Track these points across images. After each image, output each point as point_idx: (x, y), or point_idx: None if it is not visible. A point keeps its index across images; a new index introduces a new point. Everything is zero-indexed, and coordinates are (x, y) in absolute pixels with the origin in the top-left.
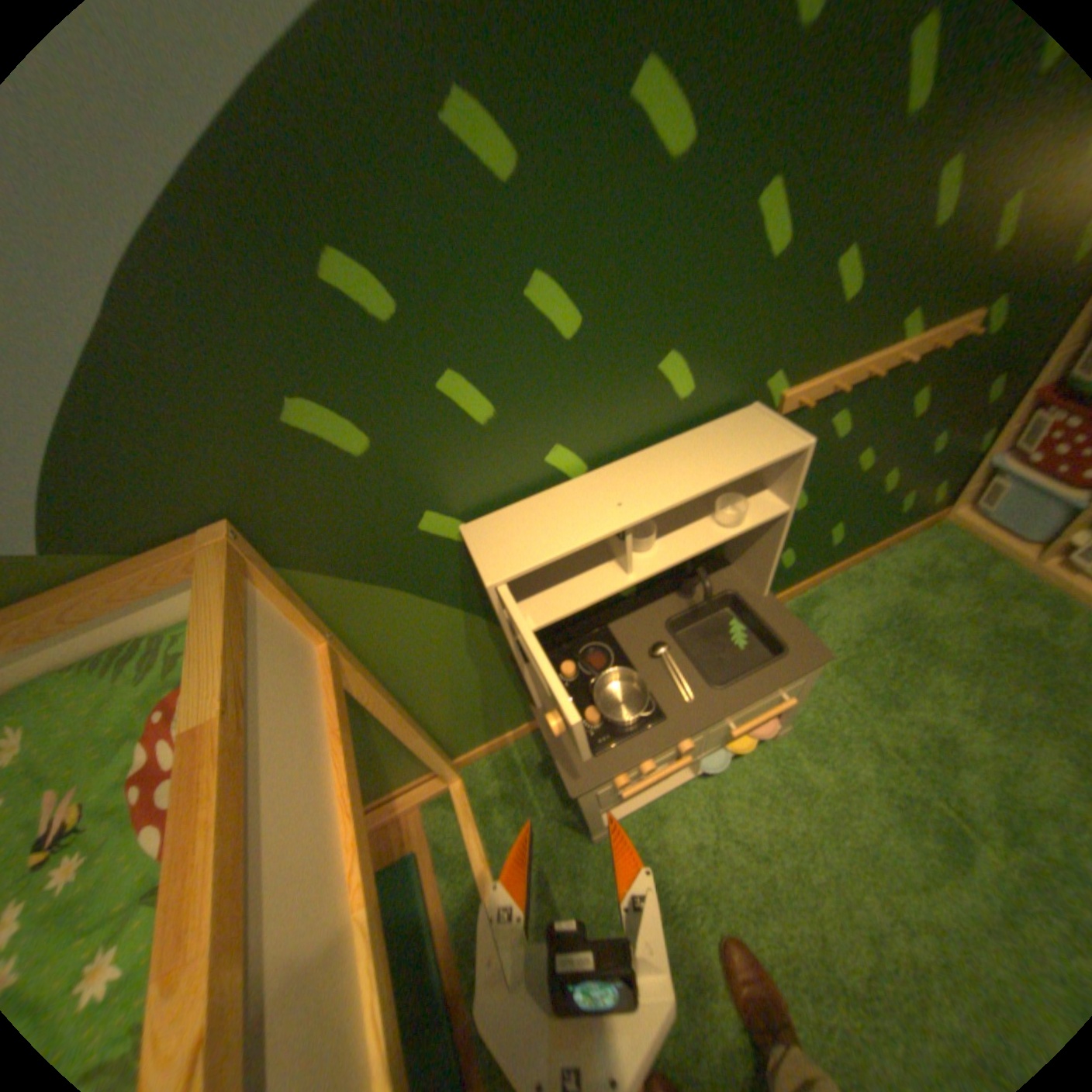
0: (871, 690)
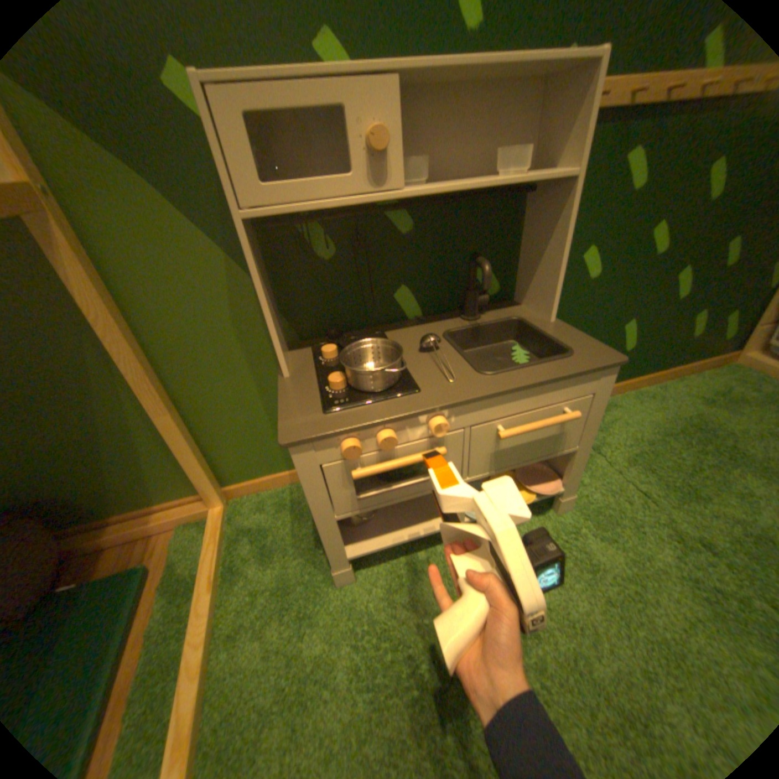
0: (667, 483)
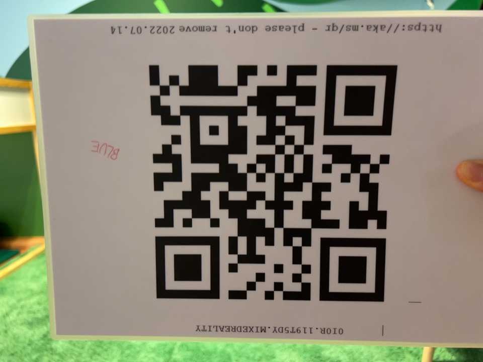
0: None
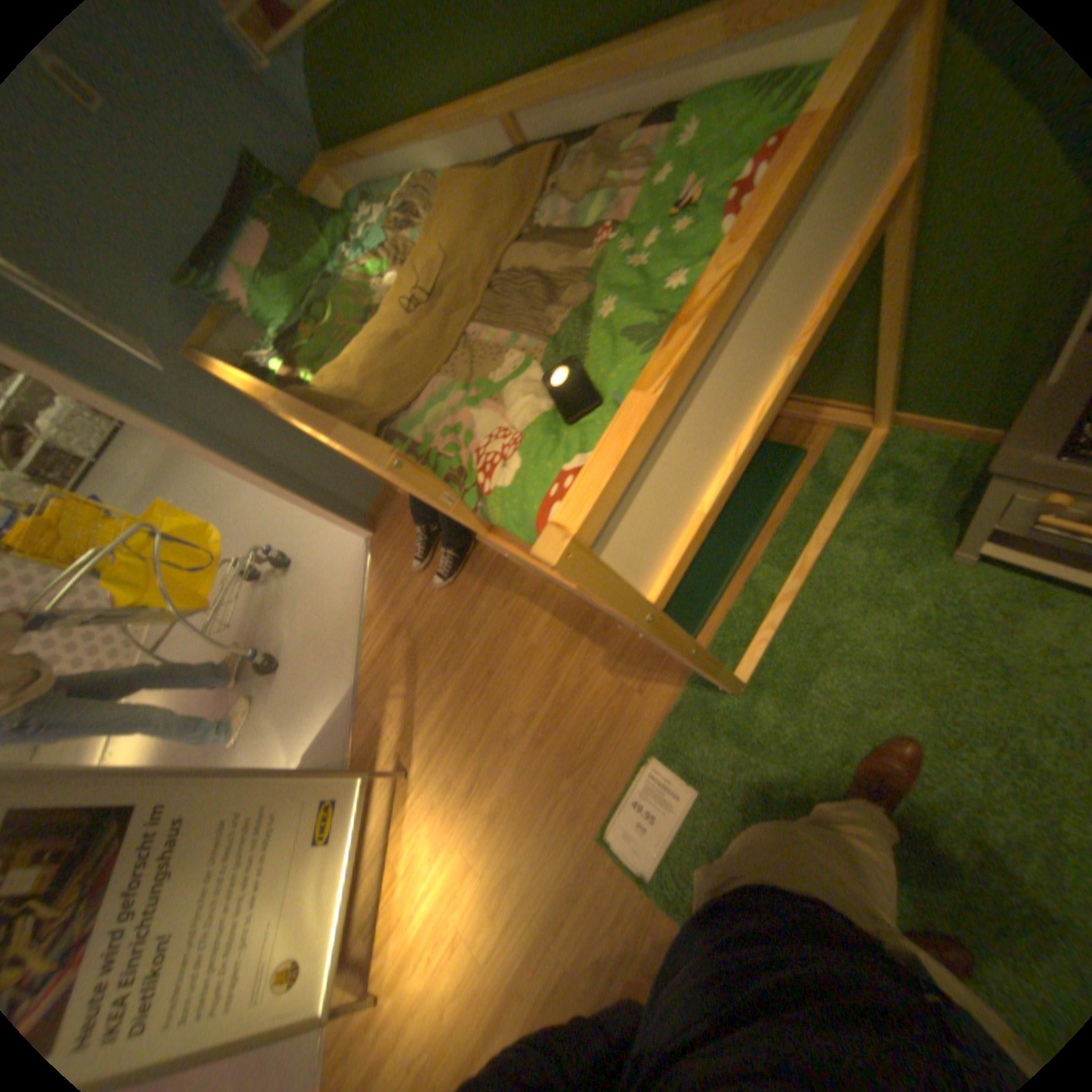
0: None
